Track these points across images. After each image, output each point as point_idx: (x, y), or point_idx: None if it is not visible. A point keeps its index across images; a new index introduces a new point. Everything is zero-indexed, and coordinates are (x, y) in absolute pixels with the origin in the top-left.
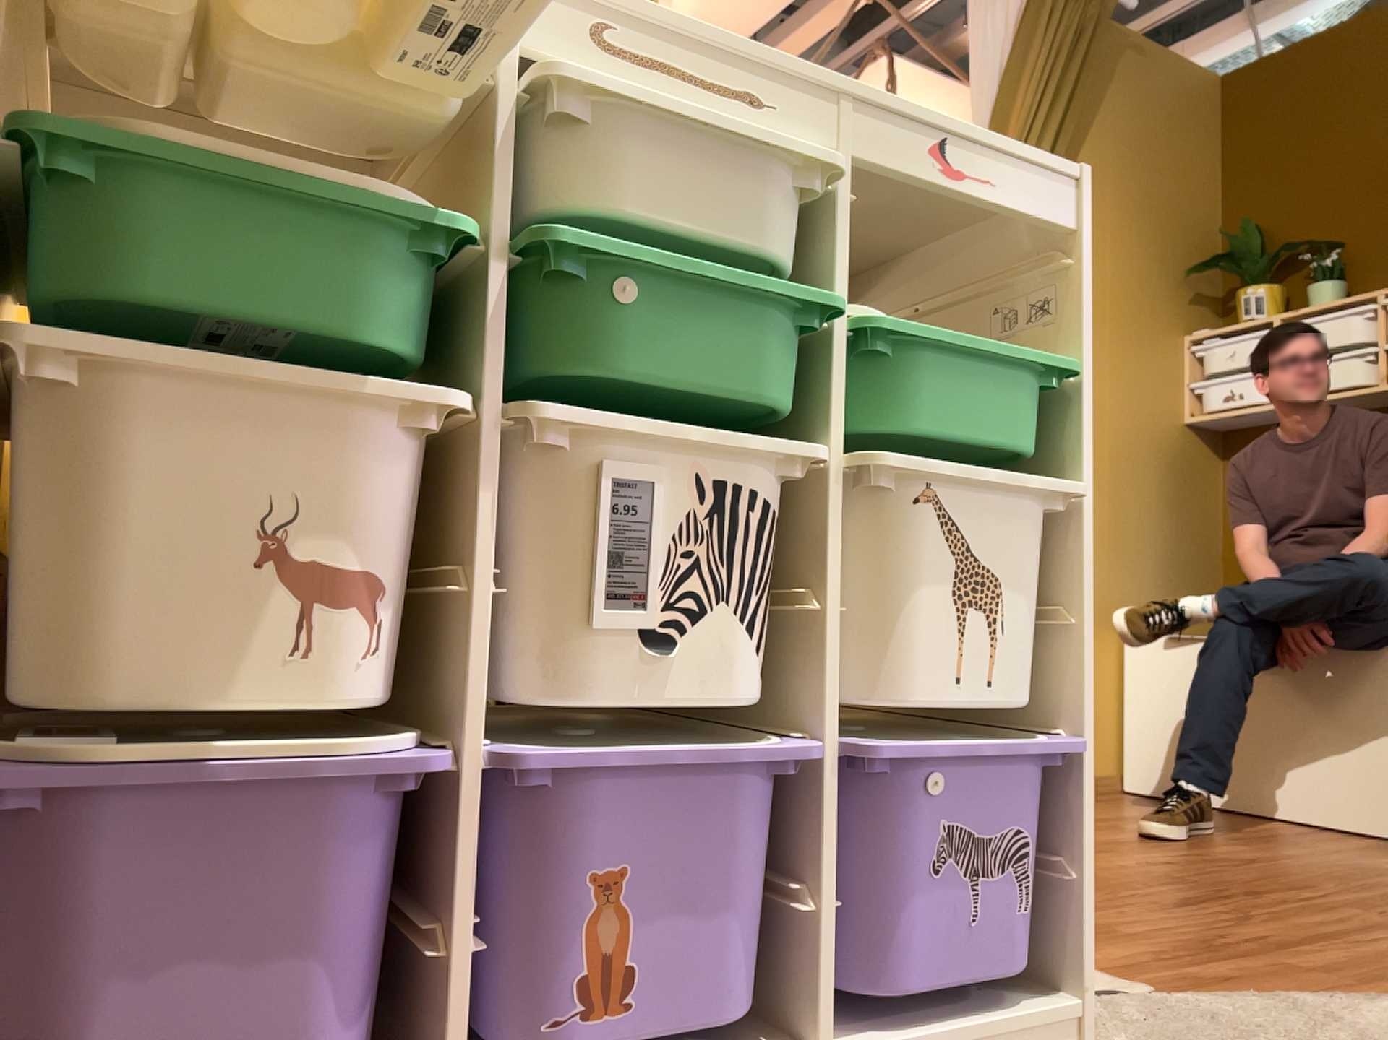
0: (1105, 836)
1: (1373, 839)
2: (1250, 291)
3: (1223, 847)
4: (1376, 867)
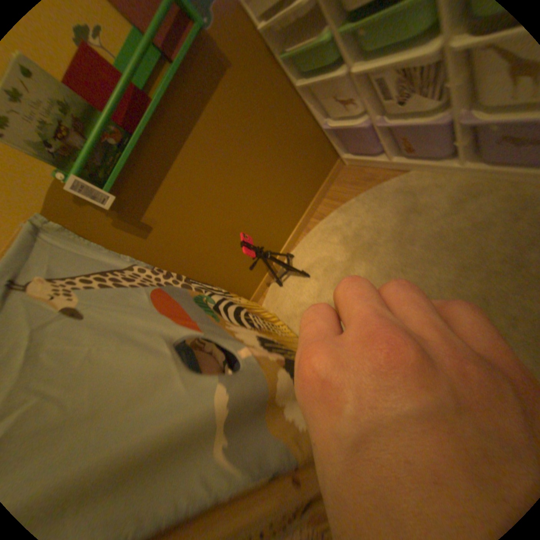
0: None
1: None
2: None
3: None
4: None
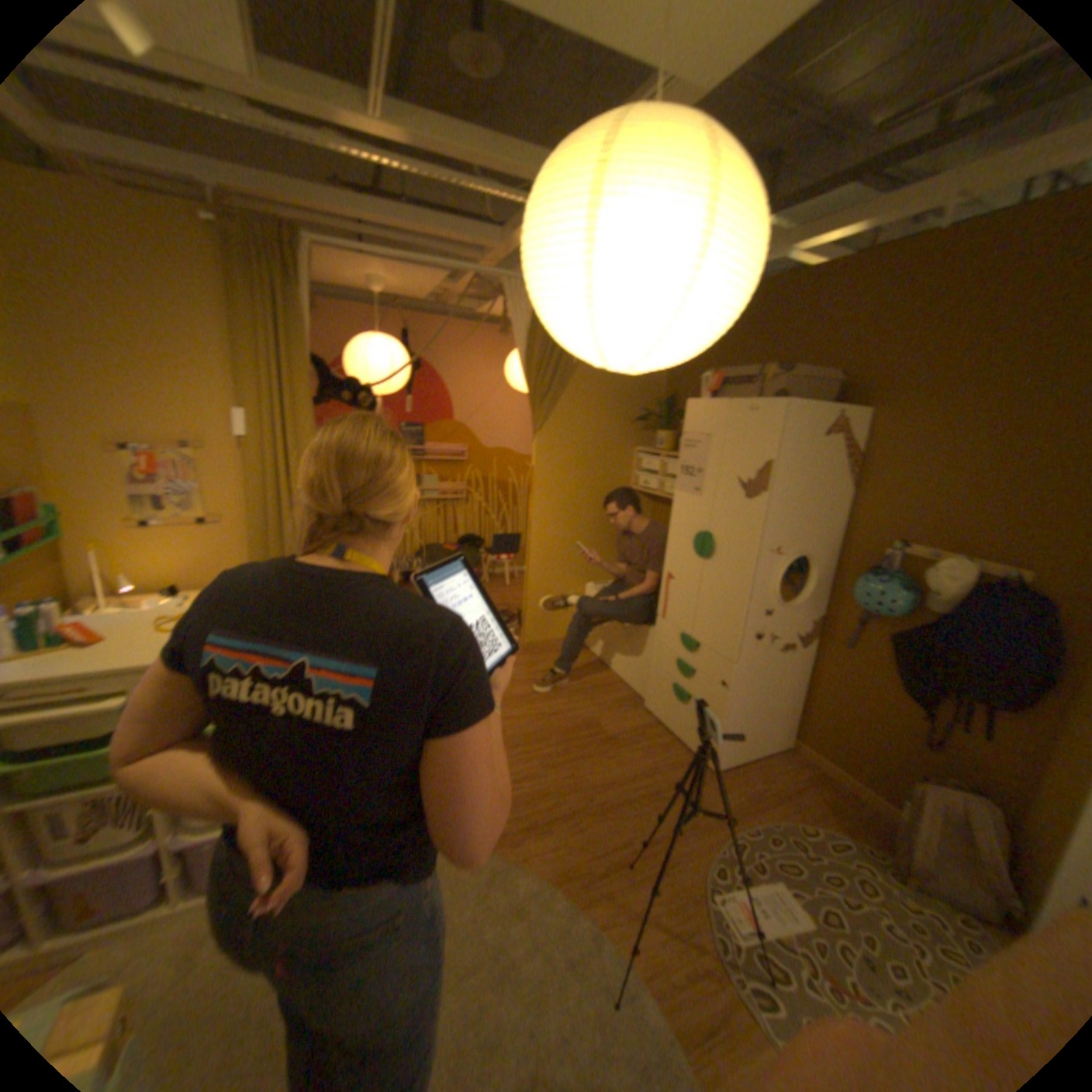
0: (515, 695)
1: (628, 697)
2: (663, 434)
3: (553, 706)
4: (591, 728)
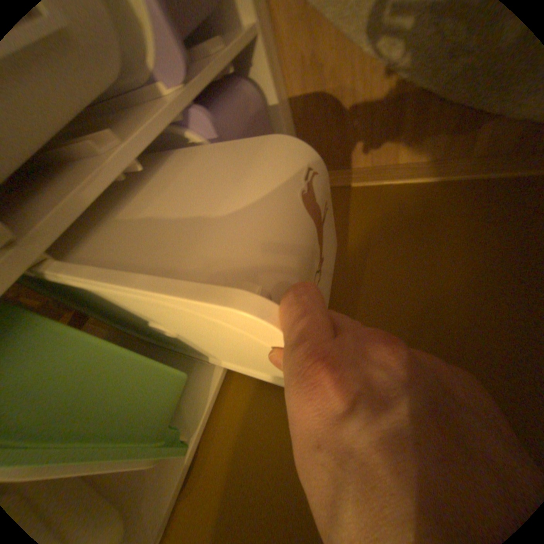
0: None
1: None
2: None
3: None
4: None
